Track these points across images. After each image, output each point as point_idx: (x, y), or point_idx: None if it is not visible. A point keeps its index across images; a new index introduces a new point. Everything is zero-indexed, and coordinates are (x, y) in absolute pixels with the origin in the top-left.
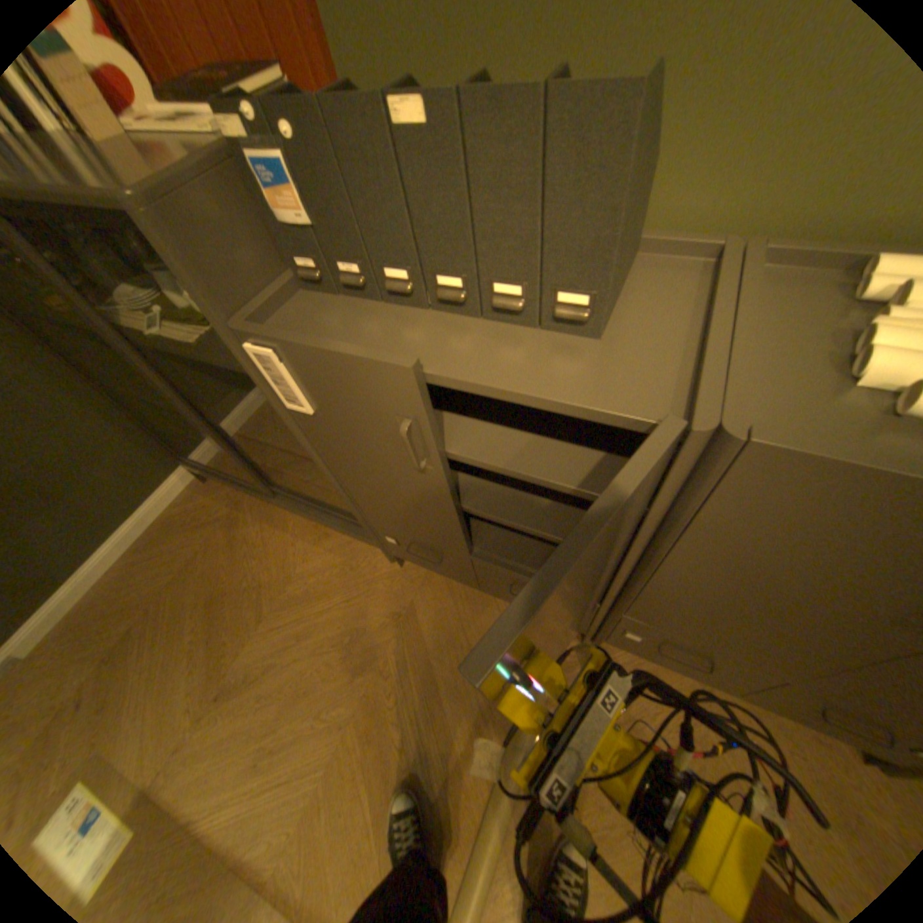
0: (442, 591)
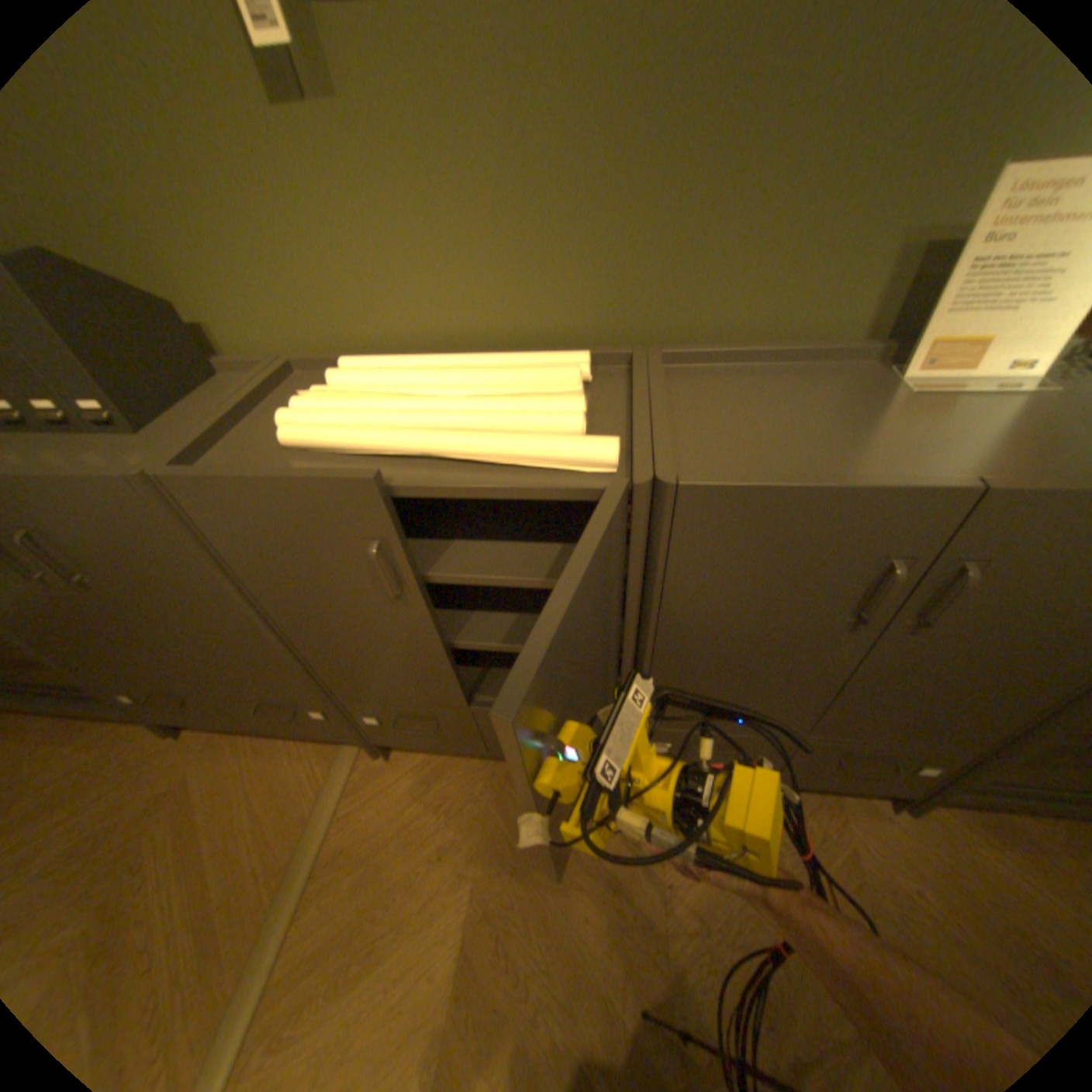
0: (223, 752)
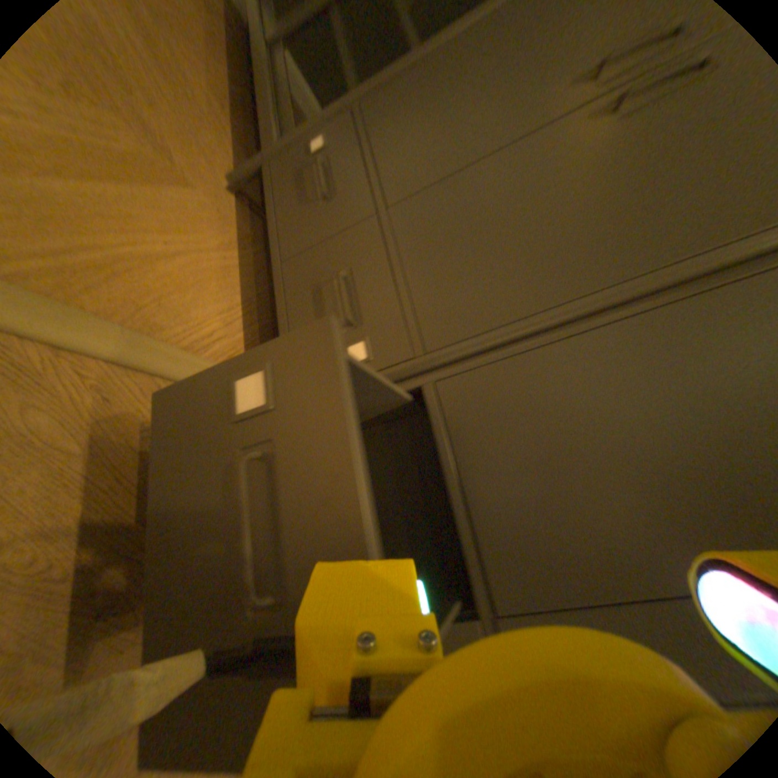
0: (221, 238)
